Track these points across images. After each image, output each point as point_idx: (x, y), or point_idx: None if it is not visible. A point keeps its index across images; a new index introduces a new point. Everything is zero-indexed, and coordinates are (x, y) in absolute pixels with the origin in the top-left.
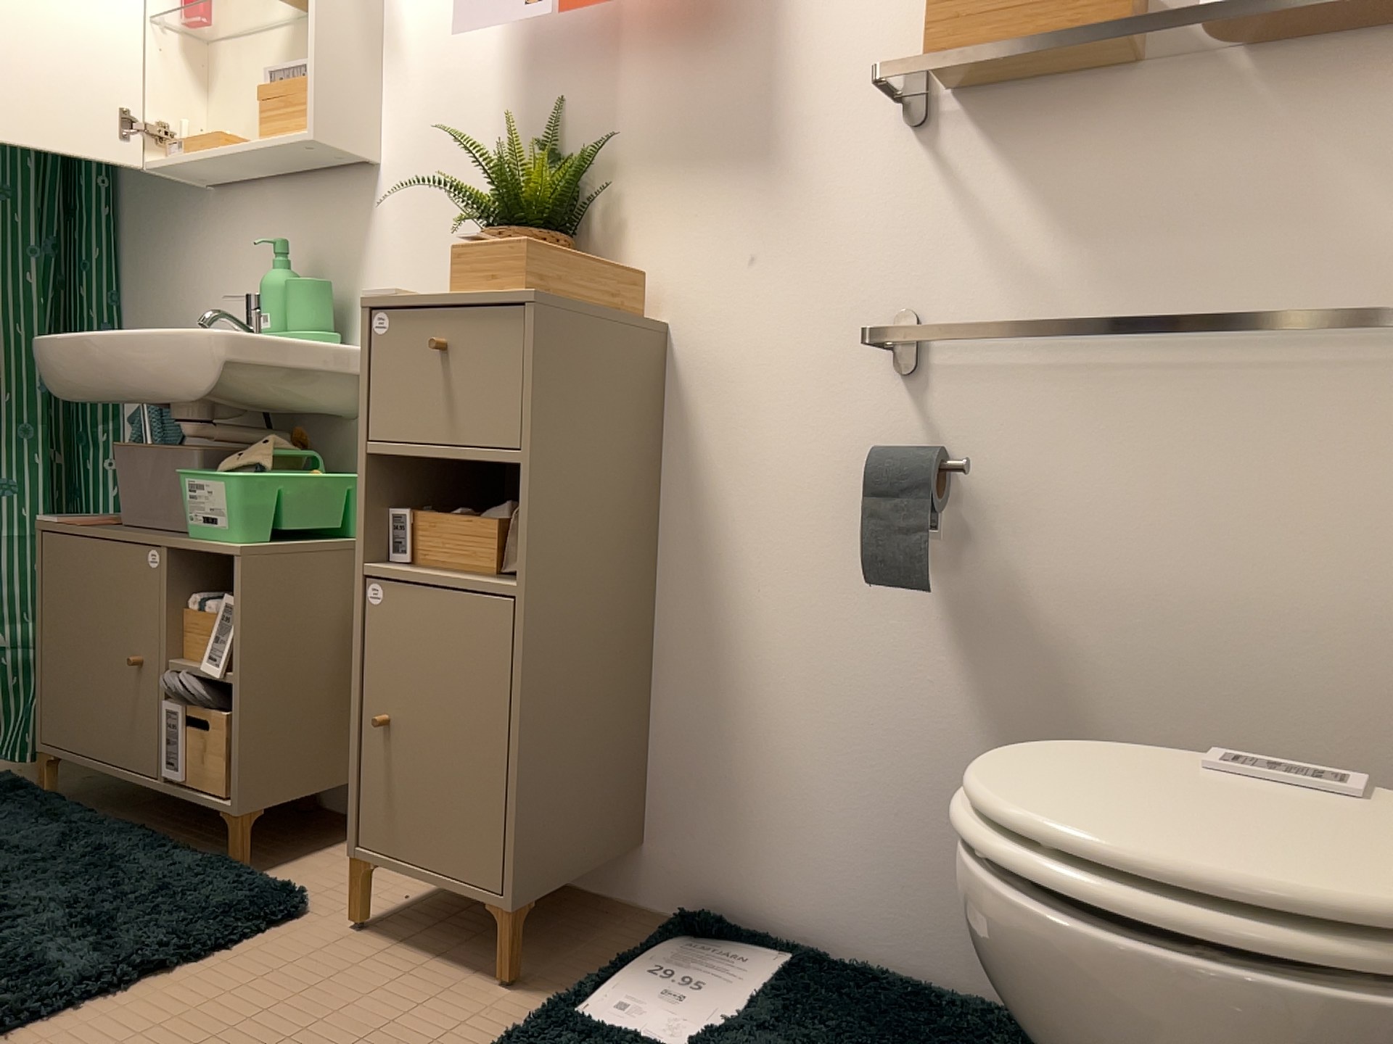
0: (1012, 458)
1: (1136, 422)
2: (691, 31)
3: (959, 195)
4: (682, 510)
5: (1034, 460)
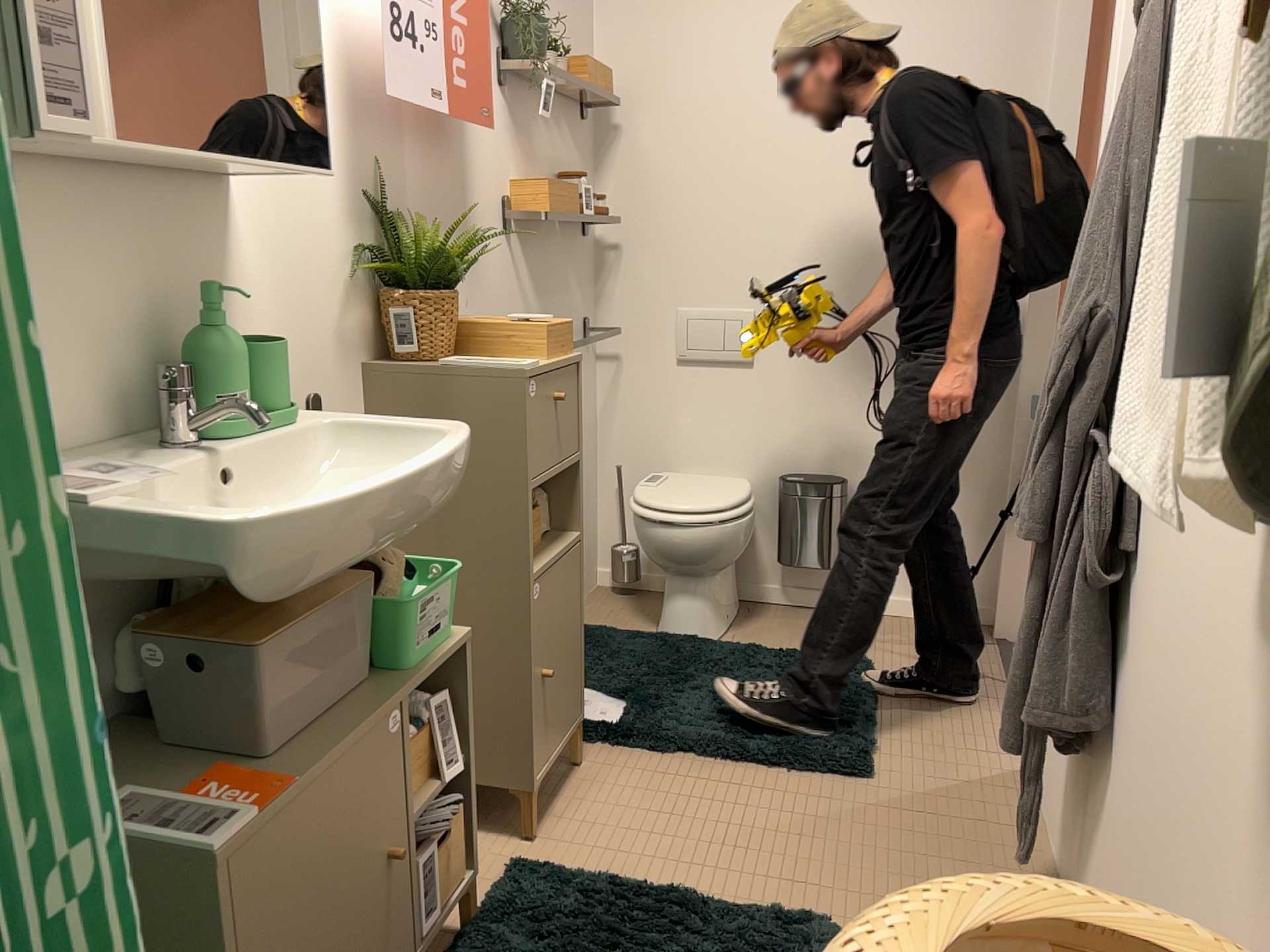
0: None
1: None
2: (436, 132)
3: (519, 271)
4: None
5: None
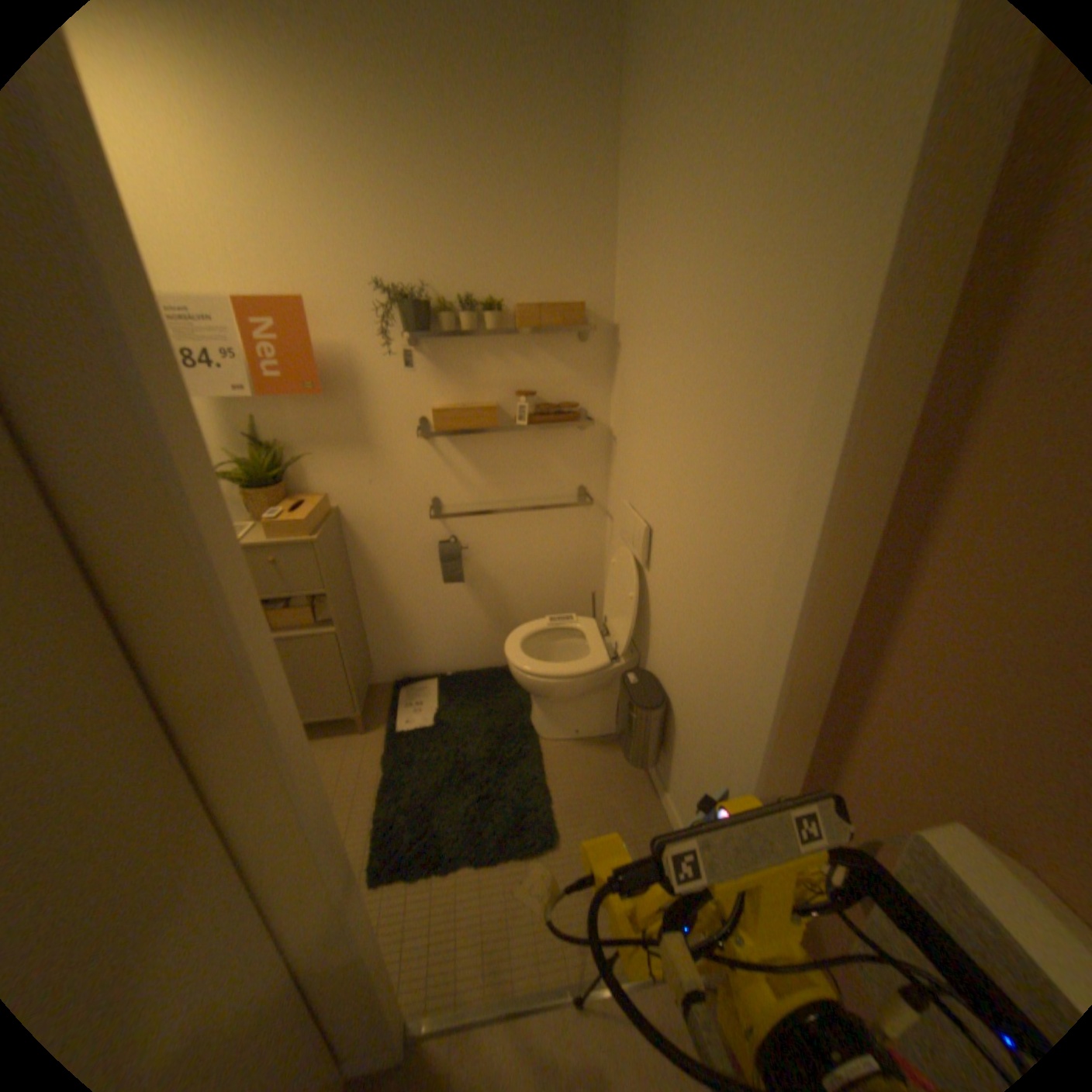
0: (478, 538)
1: (511, 525)
2: (319, 391)
3: (448, 461)
4: (362, 569)
5: (484, 537)
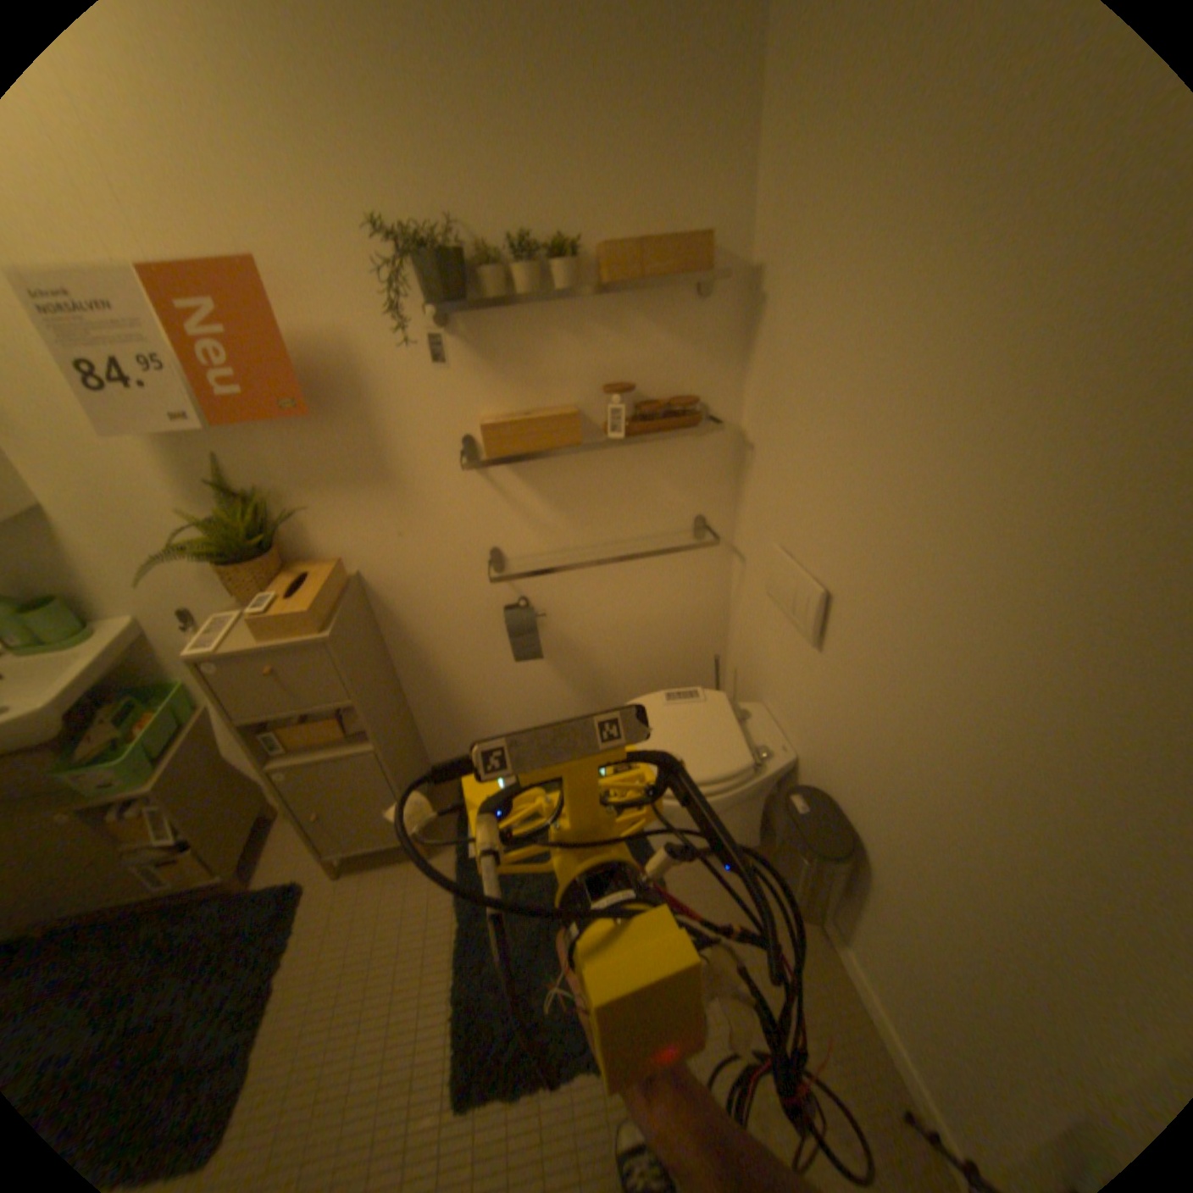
0: (557, 595)
1: (602, 574)
2: (305, 406)
3: (509, 495)
4: (402, 648)
5: (566, 594)
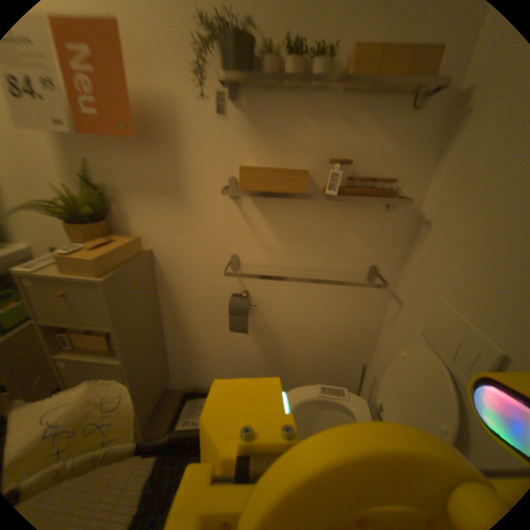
0: (268, 294)
1: (300, 288)
2: (138, 137)
3: (251, 221)
4: (167, 303)
5: (273, 295)
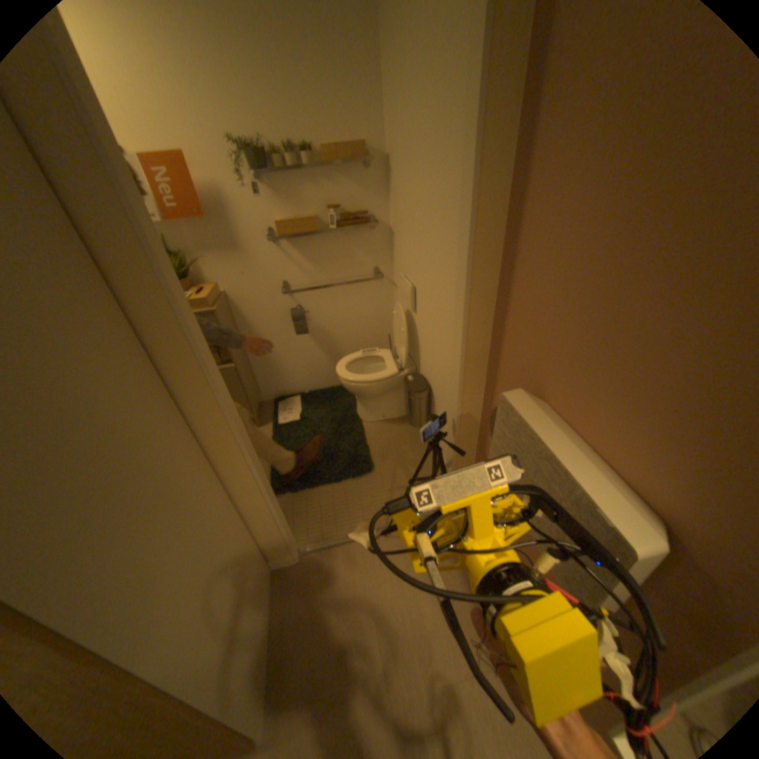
0: (314, 305)
1: (334, 295)
2: (201, 215)
3: (289, 256)
4: (245, 330)
5: (318, 305)
